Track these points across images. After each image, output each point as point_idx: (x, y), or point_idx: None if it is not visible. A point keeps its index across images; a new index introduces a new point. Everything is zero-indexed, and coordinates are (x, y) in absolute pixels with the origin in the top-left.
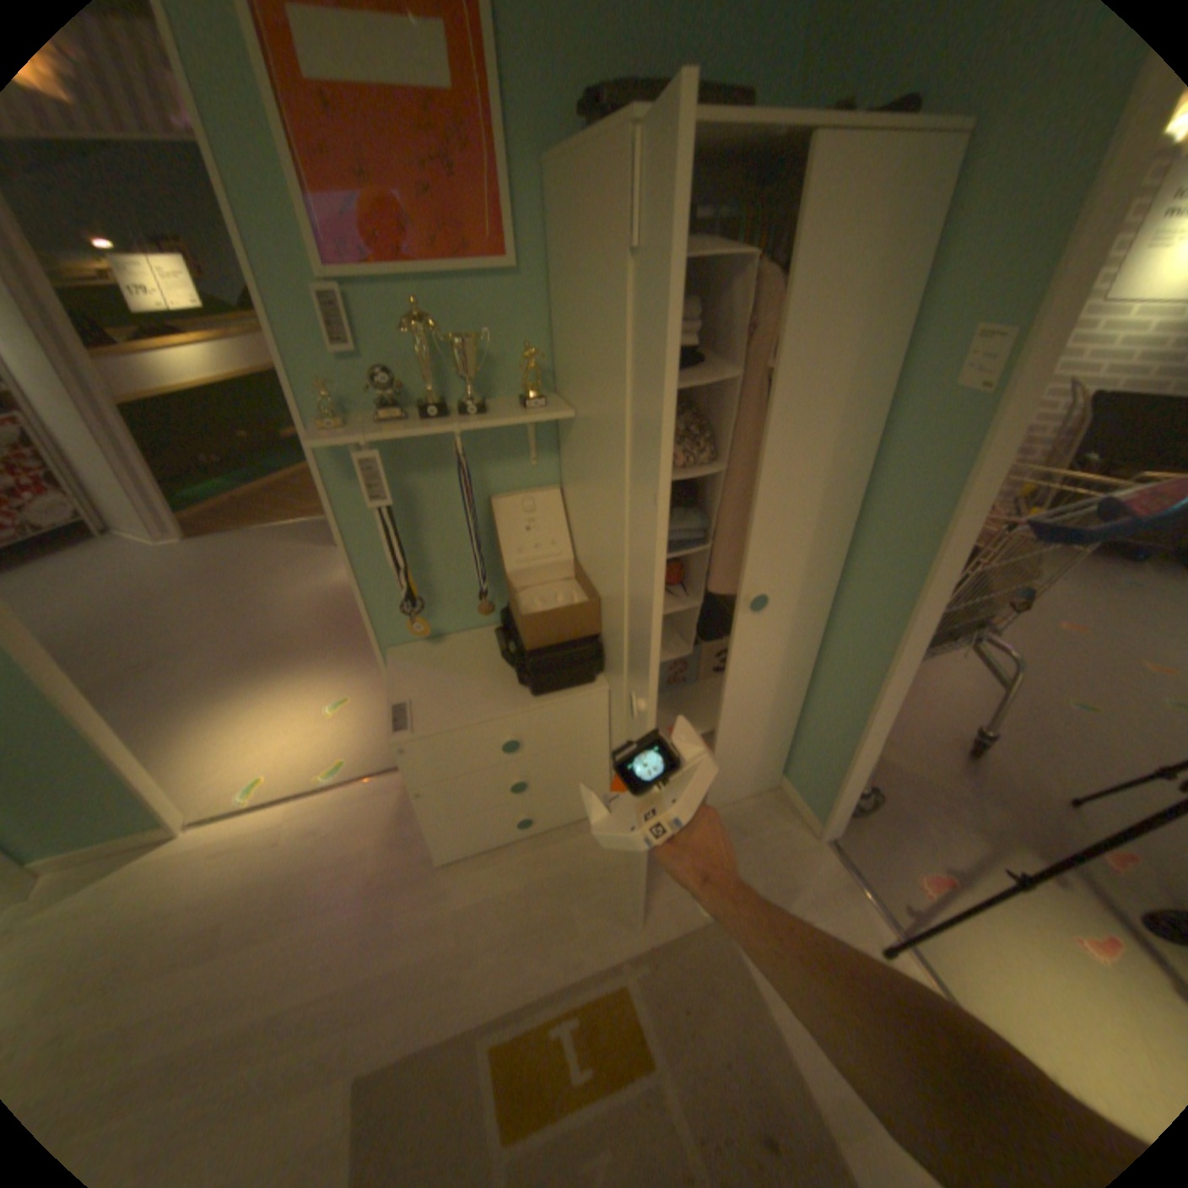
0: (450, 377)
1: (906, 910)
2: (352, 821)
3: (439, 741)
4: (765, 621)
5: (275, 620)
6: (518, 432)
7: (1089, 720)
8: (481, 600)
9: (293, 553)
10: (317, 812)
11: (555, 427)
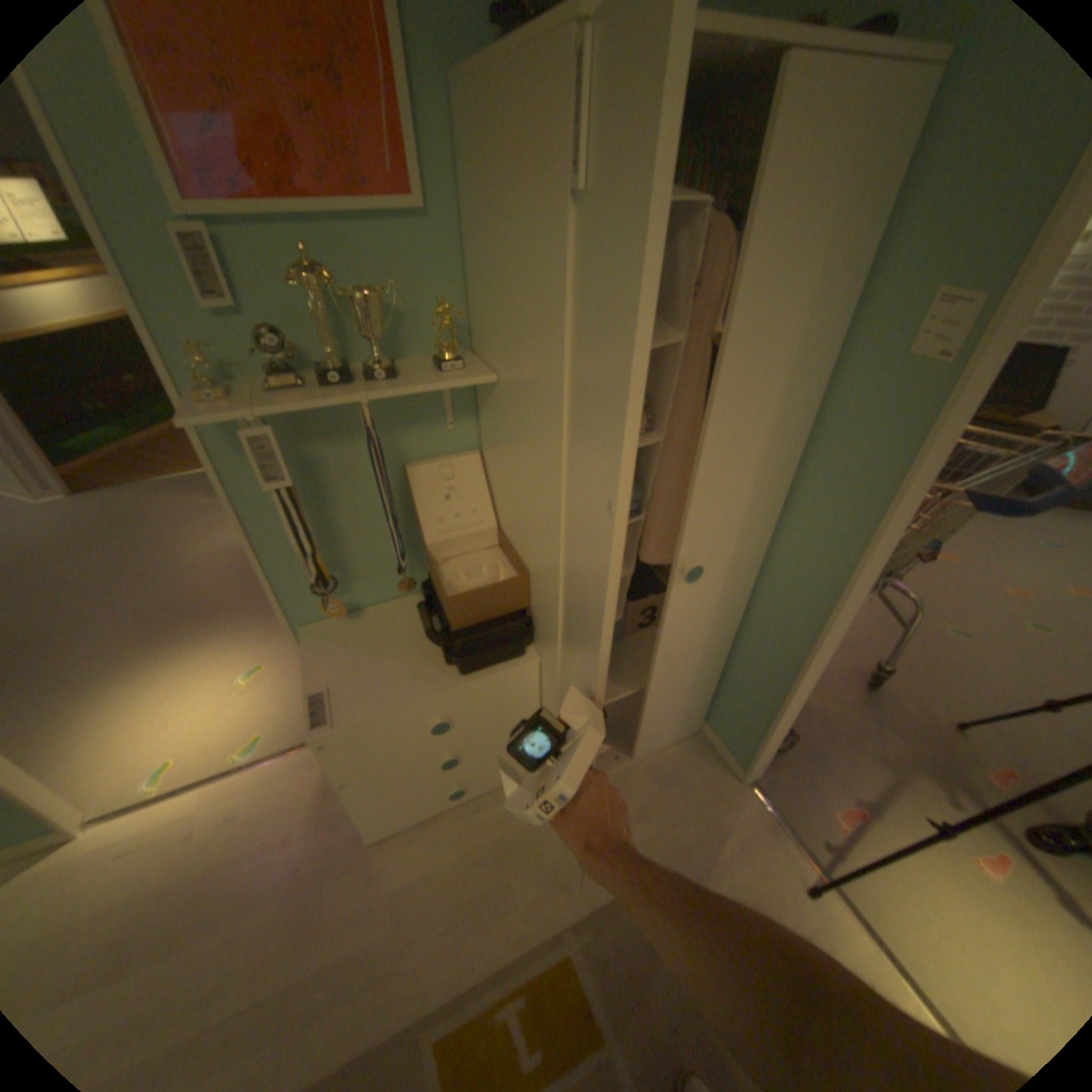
0: (352, 333)
1: (824, 847)
2: (273, 803)
3: (362, 733)
4: (697, 589)
5: (176, 582)
6: (431, 394)
7: (965, 645)
8: (399, 571)
9: (193, 508)
10: (234, 796)
11: (472, 389)
